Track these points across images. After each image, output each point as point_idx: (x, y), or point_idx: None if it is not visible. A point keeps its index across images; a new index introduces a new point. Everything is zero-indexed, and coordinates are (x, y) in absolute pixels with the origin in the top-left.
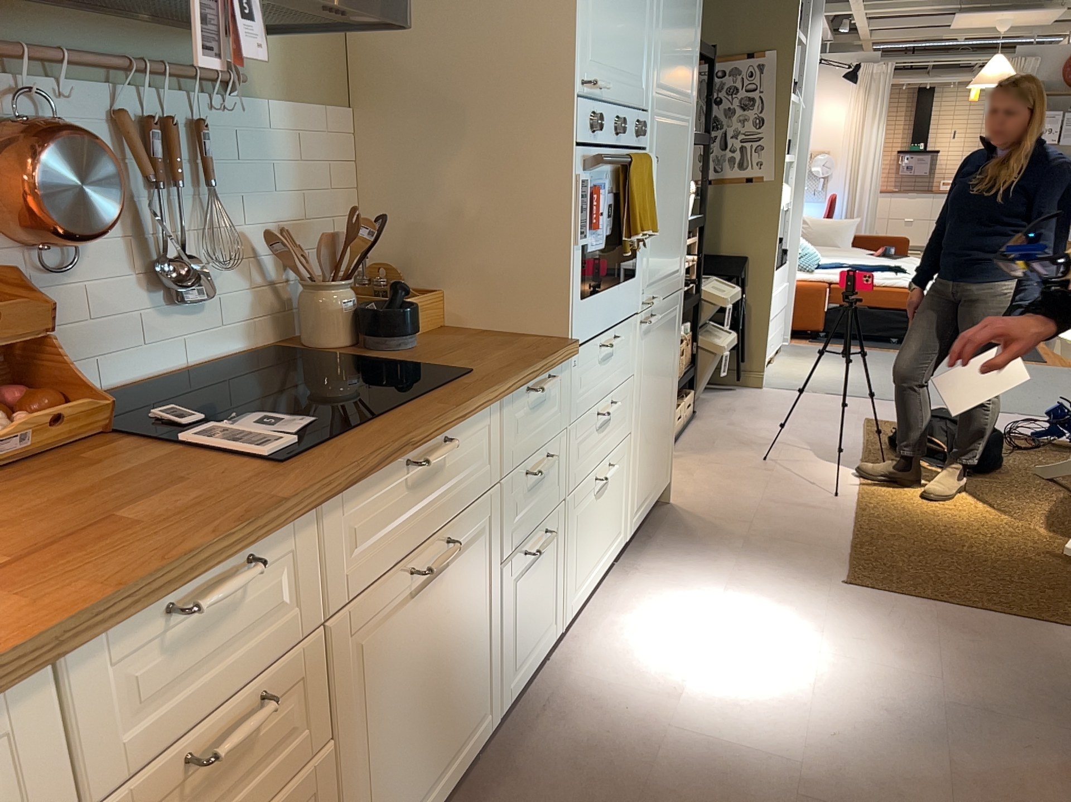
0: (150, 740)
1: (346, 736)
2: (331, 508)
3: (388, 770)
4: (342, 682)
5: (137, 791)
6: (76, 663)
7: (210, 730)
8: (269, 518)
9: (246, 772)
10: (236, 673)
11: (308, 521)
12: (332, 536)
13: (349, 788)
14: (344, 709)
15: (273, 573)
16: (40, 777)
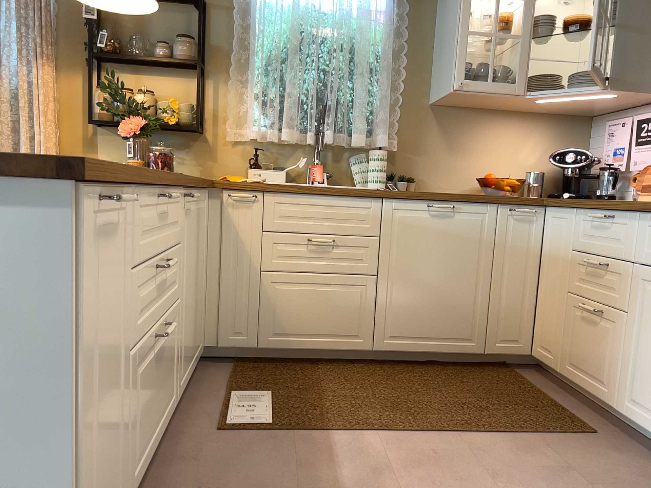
0: (586, 246)
1: (634, 322)
2: (646, 219)
3: (650, 370)
4: (637, 296)
5: (582, 257)
6: (580, 214)
7: (597, 260)
8: (616, 204)
9: (602, 285)
10: (606, 250)
11: (636, 218)
12: (645, 231)
13: (631, 347)
14: (636, 309)
15: (623, 228)
16: (571, 233)
